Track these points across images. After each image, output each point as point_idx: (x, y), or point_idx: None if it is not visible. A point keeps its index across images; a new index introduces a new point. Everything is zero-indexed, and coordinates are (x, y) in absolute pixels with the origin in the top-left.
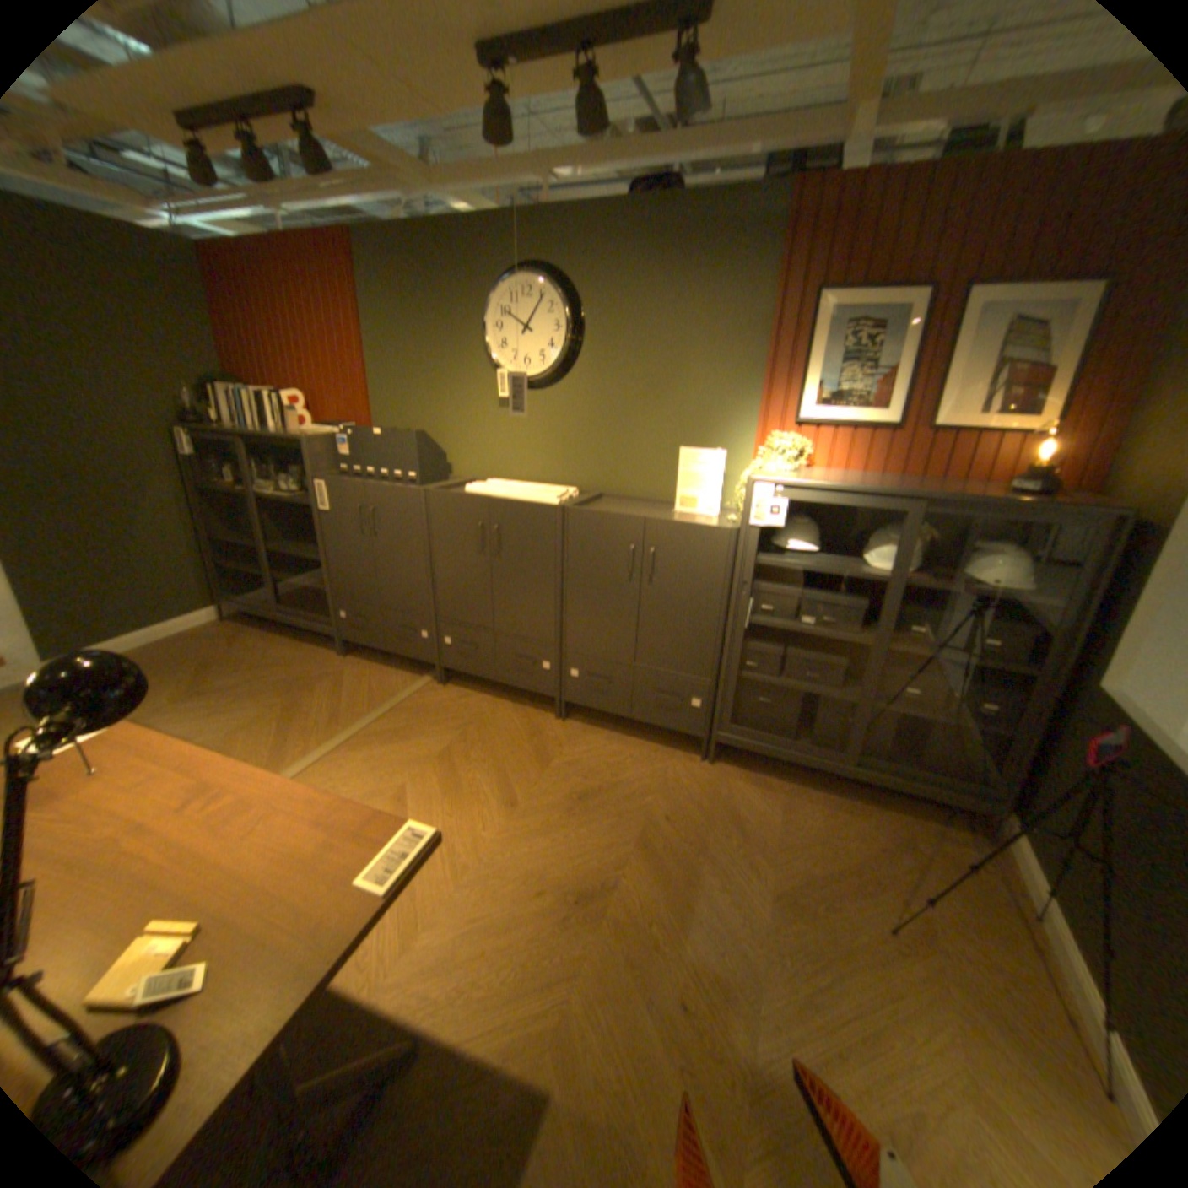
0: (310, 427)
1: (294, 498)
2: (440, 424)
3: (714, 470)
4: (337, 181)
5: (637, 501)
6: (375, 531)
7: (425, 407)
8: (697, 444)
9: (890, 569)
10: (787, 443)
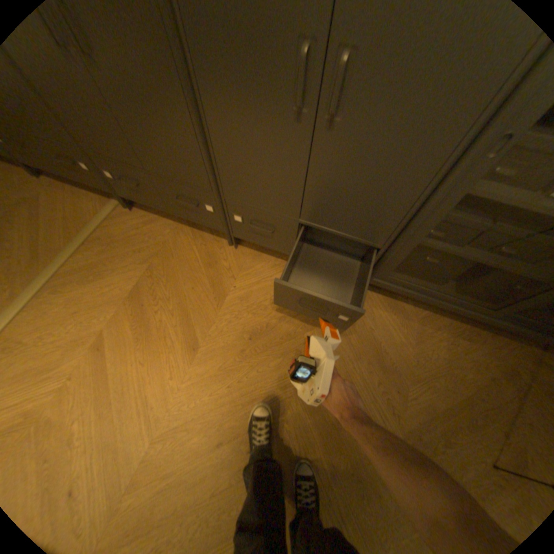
0: None
1: None
2: None
3: None
4: None
5: None
6: None
7: None
8: None
9: None
10: None
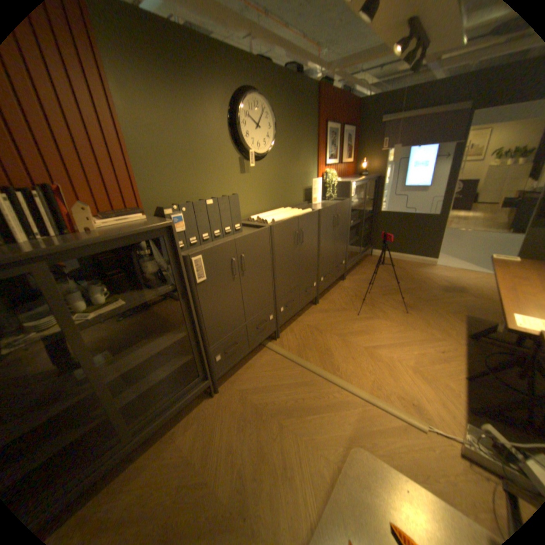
0: (98, 223)
1: (129, 301)
2: (205, 192)
3: (320, 185)
4: None
5: (298, 206)
6: (244, 271)
7: (192, 181)
8: (306, 178)
9: (356, 201)
10: (333, 171)
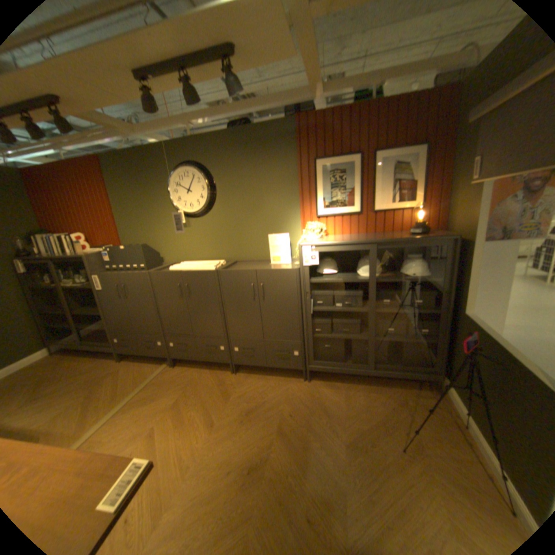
0: (88, 249)
1: (83, 286)
2: (154, 239)
3: (285, 243)
4: (88, 134)
5: (253, 262)
6: (126, 295)
7: (146, 232)
8: (276, 232)
9: (368, 275)
10: (314, 226)
